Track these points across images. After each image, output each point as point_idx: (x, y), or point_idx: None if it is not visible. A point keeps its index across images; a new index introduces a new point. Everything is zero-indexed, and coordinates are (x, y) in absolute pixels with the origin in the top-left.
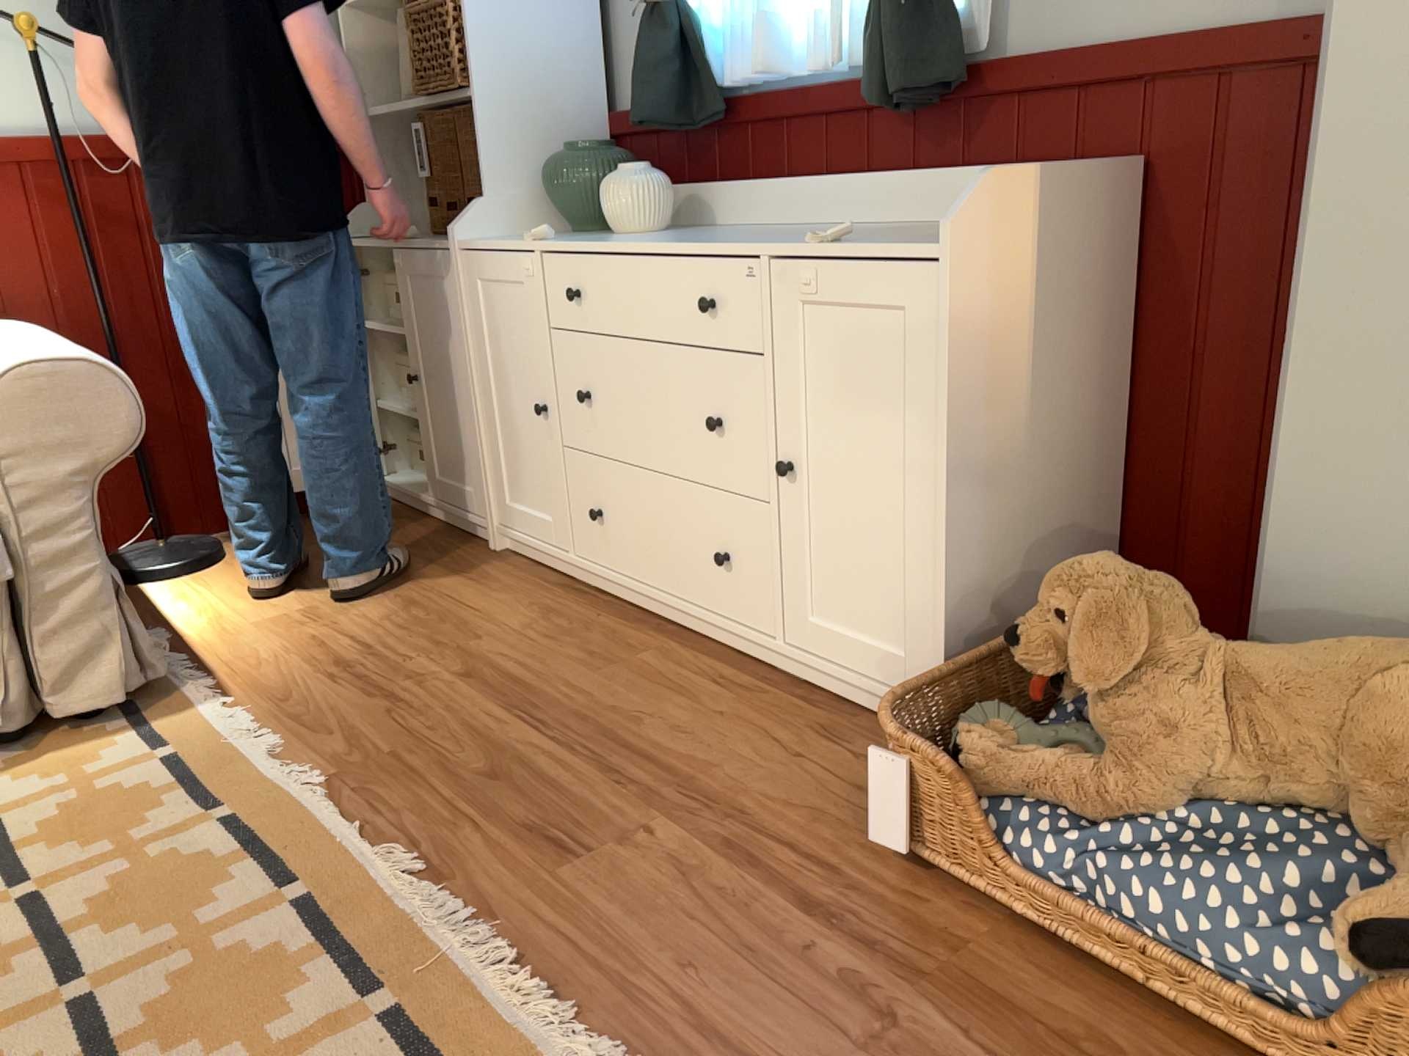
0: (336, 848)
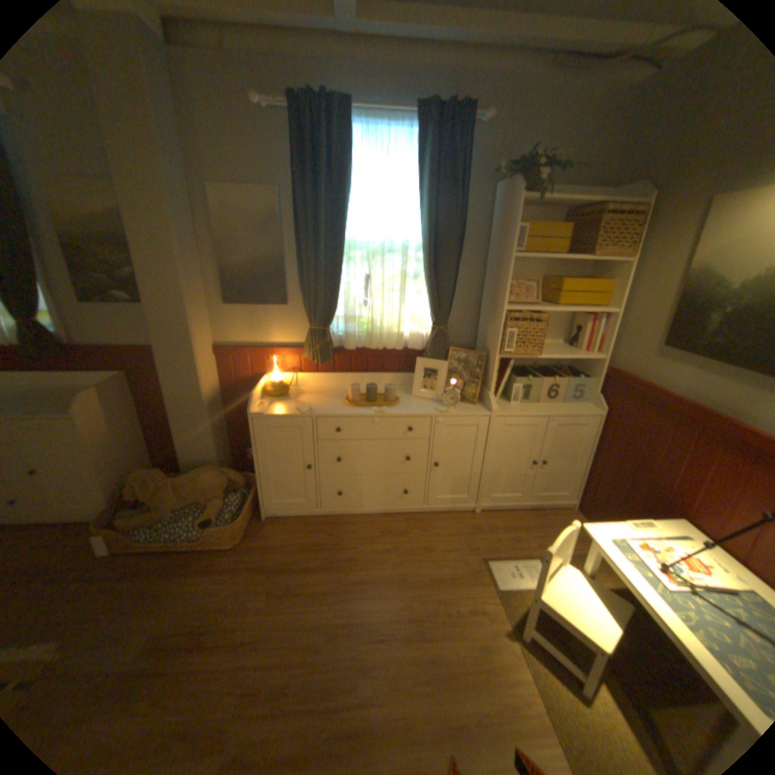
0: None
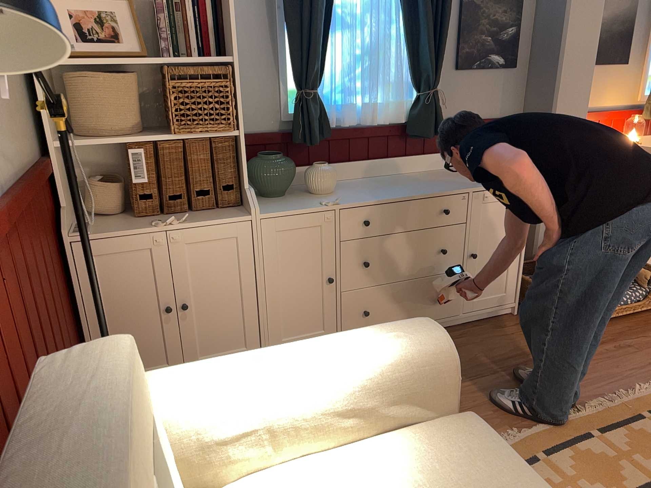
0: (568, 425)
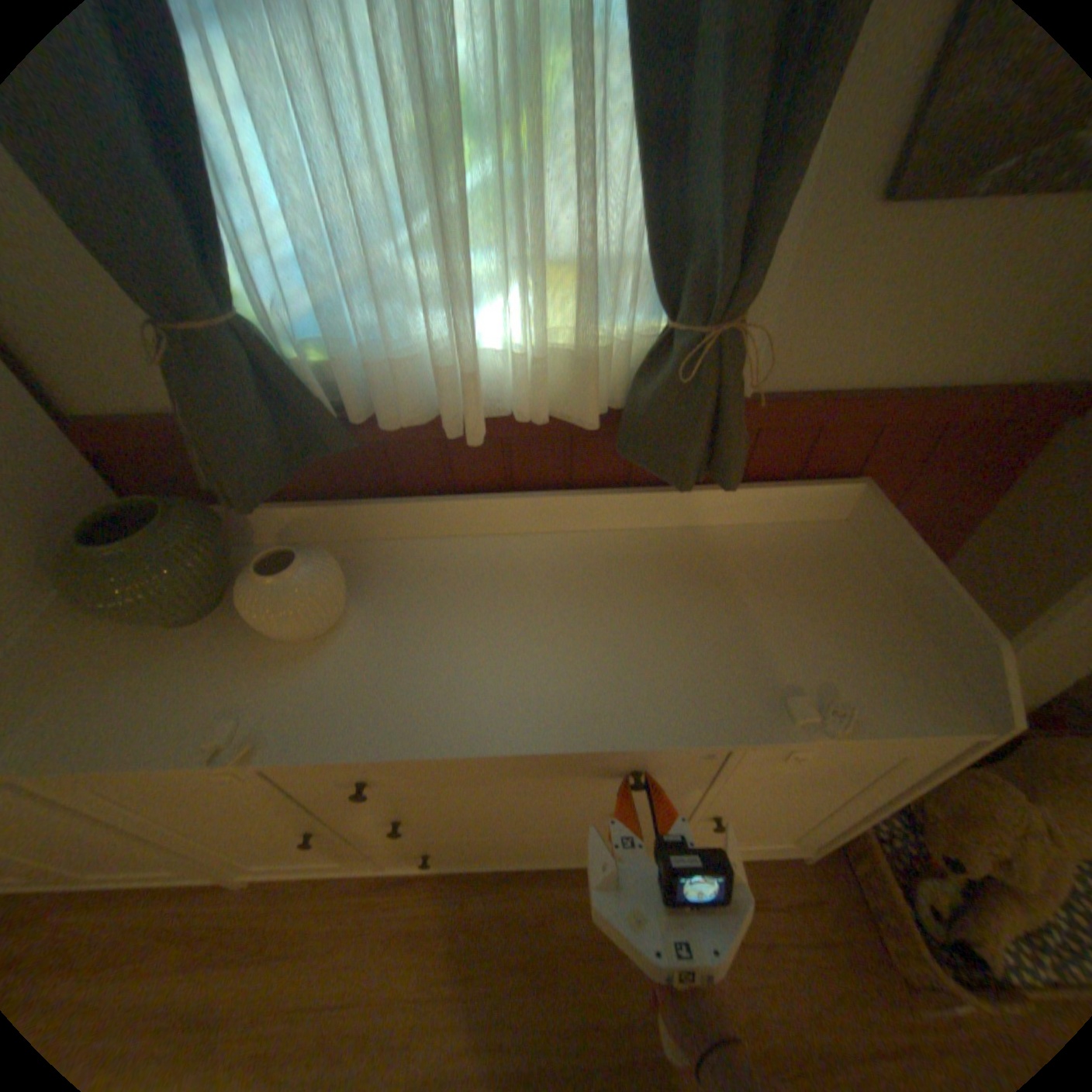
0: None
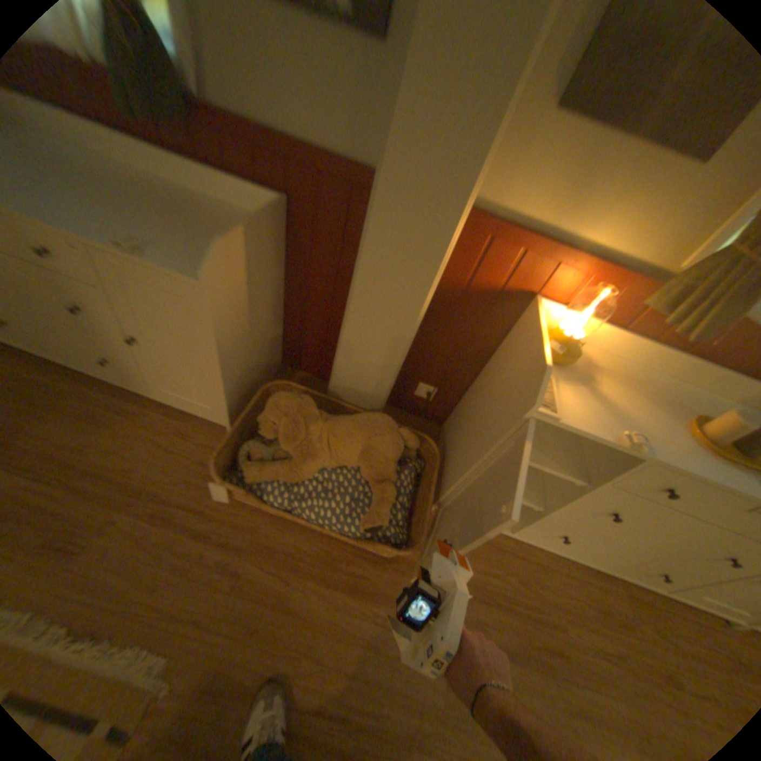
0: None
